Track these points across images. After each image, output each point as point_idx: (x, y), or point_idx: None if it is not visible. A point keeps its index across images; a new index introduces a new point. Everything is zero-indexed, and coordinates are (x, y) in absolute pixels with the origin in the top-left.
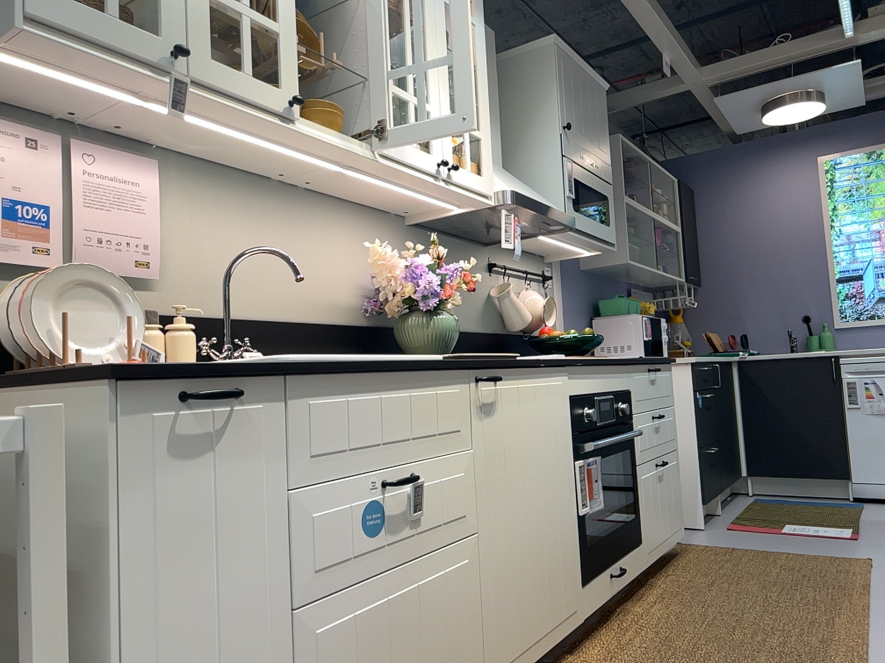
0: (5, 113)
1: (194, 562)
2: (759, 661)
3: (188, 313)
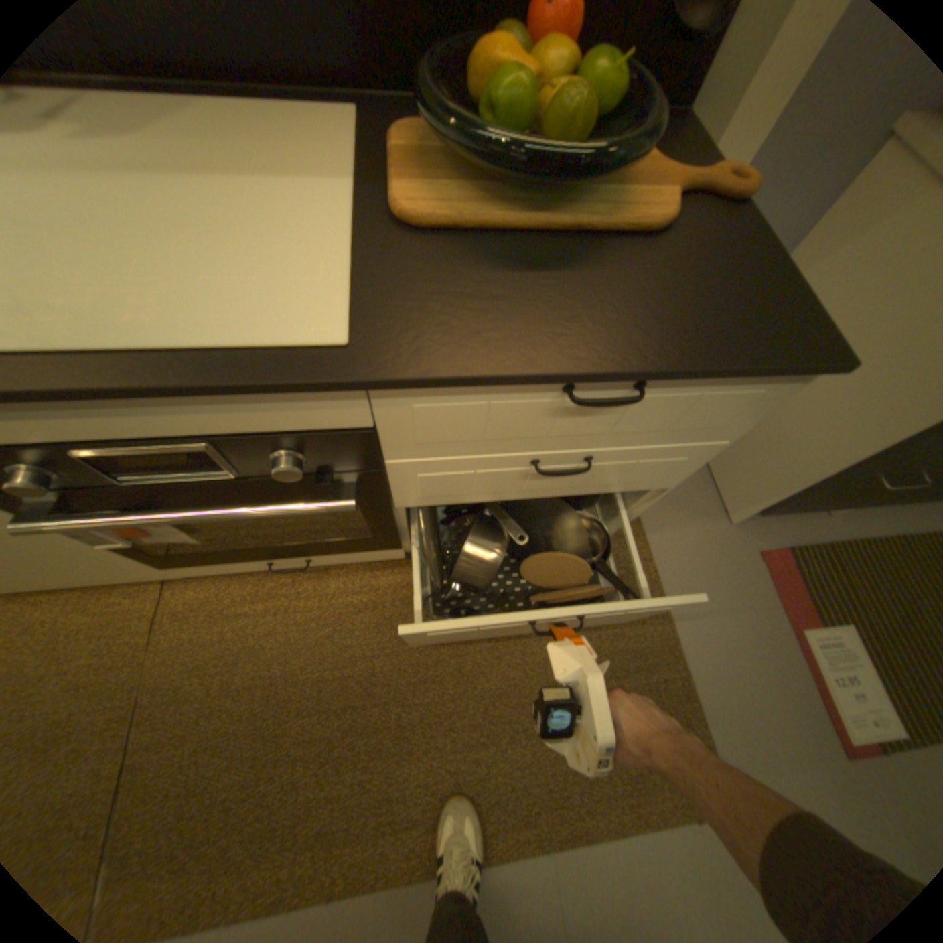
0: None
1: None
2: (225, 775)
3: None
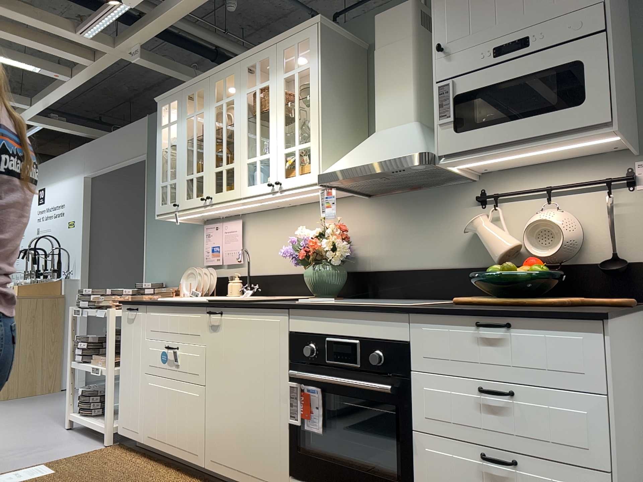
0: (215, 221)
1: (130, 348)
2: None
3: (252, 274)
